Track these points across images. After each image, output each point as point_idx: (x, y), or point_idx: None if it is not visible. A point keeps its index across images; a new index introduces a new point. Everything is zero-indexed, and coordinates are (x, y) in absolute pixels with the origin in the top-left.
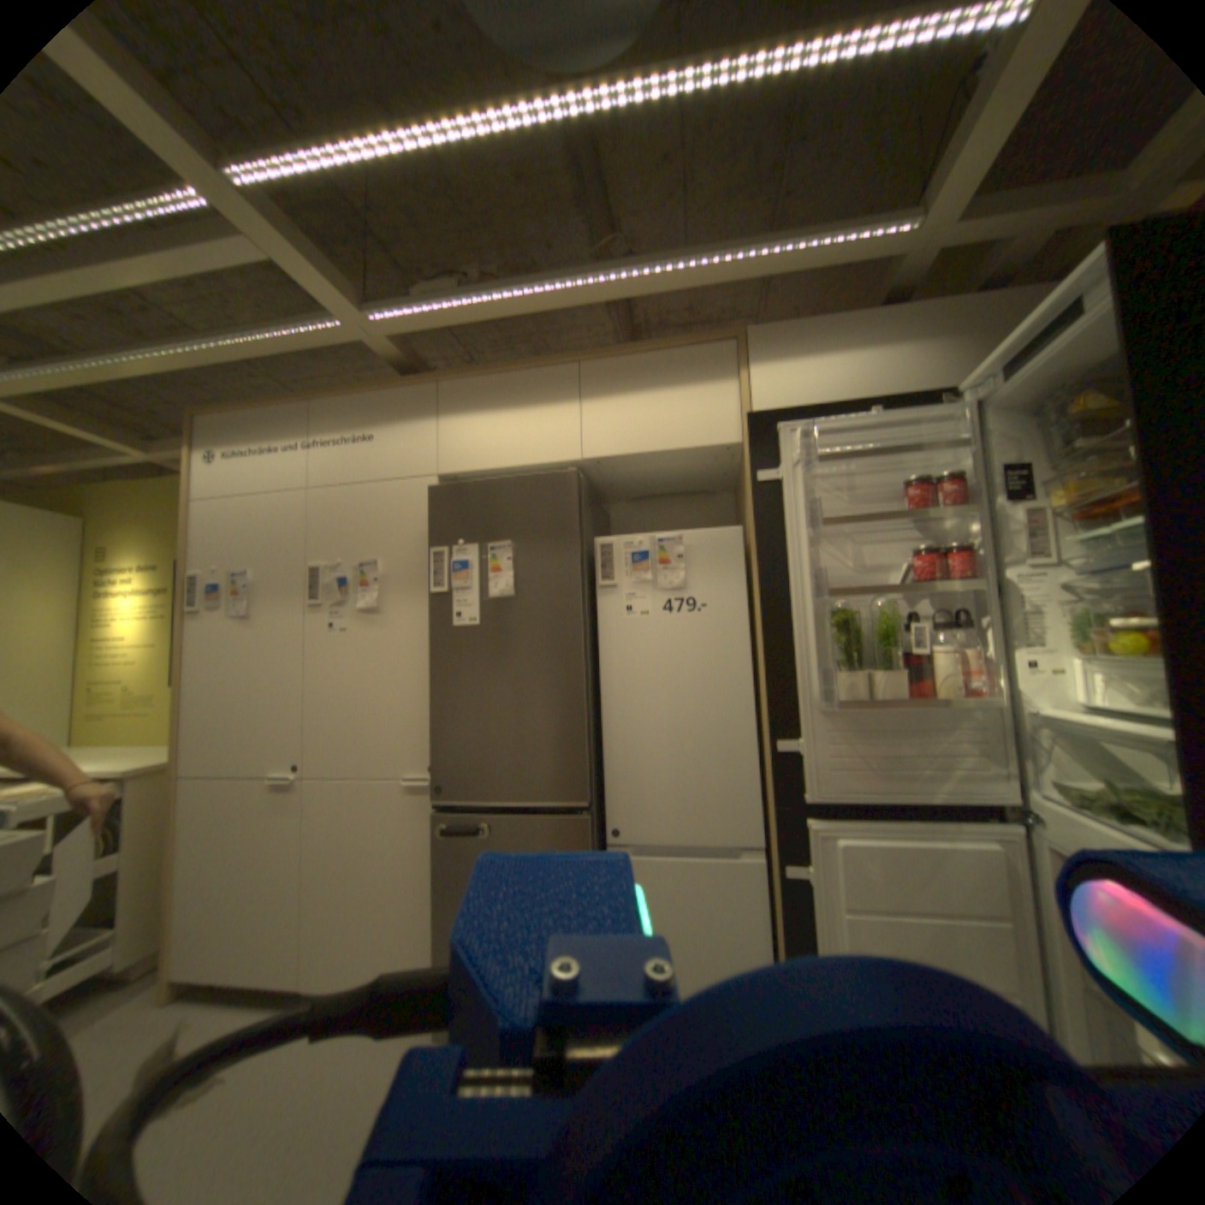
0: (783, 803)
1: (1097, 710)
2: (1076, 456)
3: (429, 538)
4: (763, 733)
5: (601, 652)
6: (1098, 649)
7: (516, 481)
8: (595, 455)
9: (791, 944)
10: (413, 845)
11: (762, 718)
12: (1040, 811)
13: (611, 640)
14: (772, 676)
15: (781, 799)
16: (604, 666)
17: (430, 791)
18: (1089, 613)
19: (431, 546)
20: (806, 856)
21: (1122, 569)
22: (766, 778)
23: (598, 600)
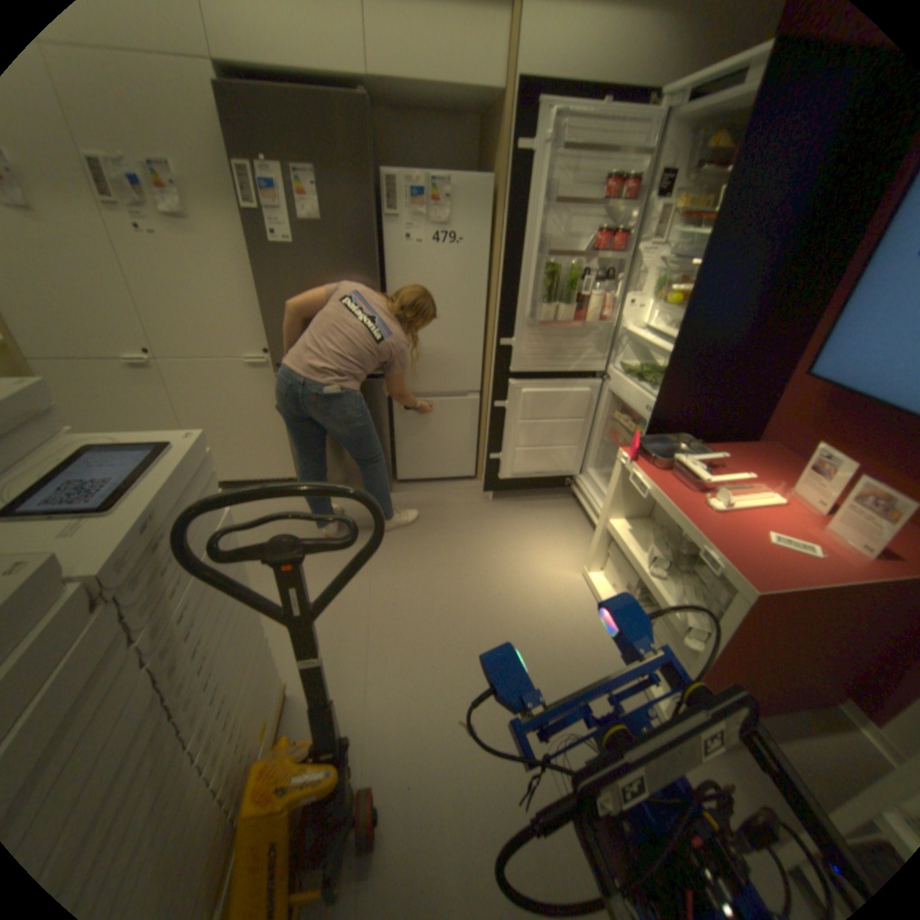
0: (495, 370)
1: (650, 328)
2: (701, 175)
3: (227, 147)
4: (487, 330)
5: (386, 270)
6: (662, 298)
7: (310, 96)
8: (380, 74)
9: (487, 434)
10: (263, 399)
11: (488, 321)
12: (611, 375)
13: (395, 262)
14: (499, 296)
15: (493, 368)
16: (390, 282)
17: (268, 366)
18: (667, 279)
19: (224, 152)
20: (505, 397)
21: (689, 259)
22: (485, 355)
23: (383, 226)
